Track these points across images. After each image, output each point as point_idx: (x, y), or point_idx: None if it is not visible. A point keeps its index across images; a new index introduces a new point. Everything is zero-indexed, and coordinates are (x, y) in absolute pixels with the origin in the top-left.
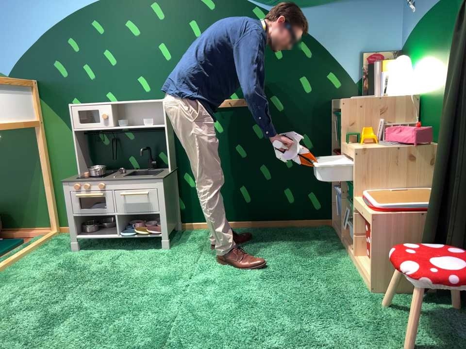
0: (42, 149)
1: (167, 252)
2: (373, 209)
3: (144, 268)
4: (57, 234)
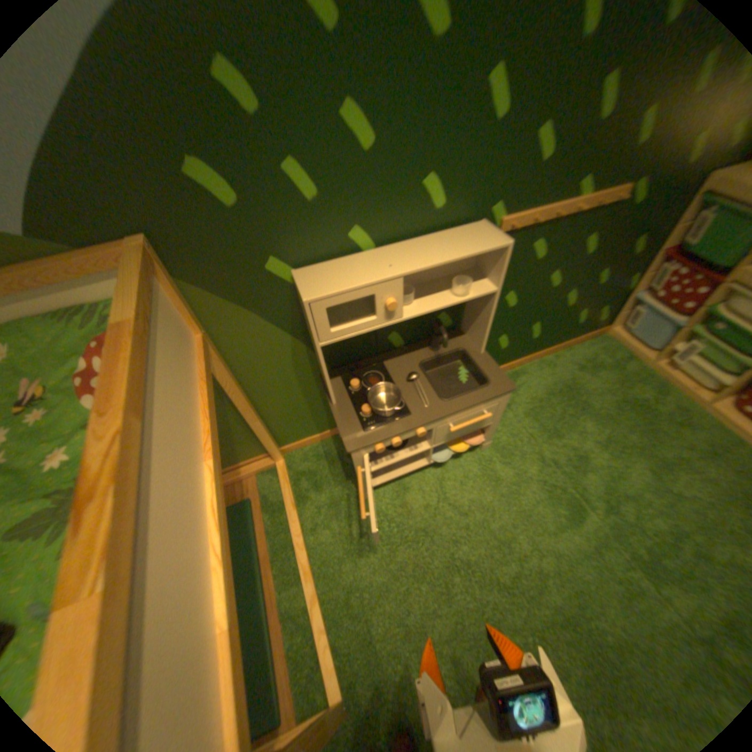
0: (229, 379)
1: (491, 454)
2: None
3: (503, 502)
4: (285, 463)
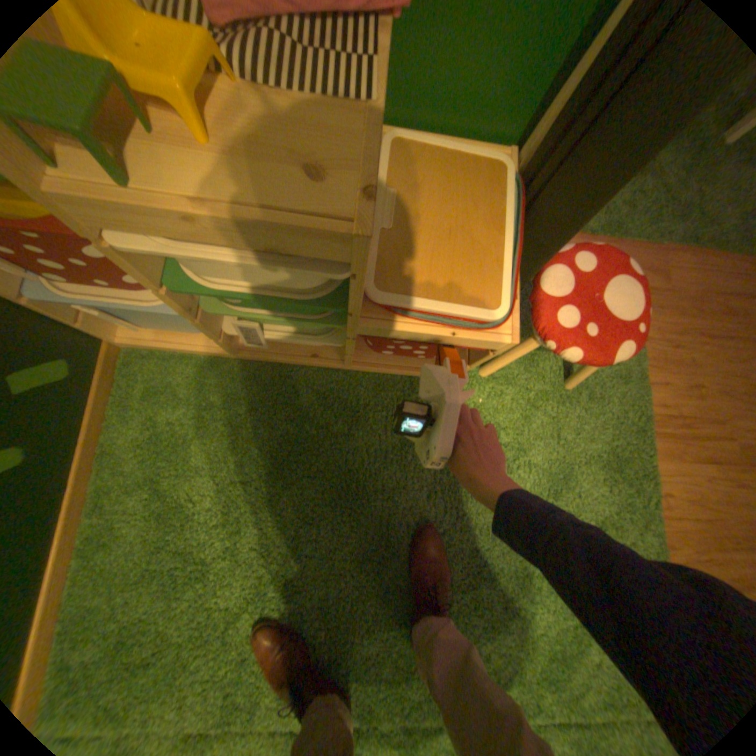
0: None
1: None
2: (492, 327)
3: None
4: None
